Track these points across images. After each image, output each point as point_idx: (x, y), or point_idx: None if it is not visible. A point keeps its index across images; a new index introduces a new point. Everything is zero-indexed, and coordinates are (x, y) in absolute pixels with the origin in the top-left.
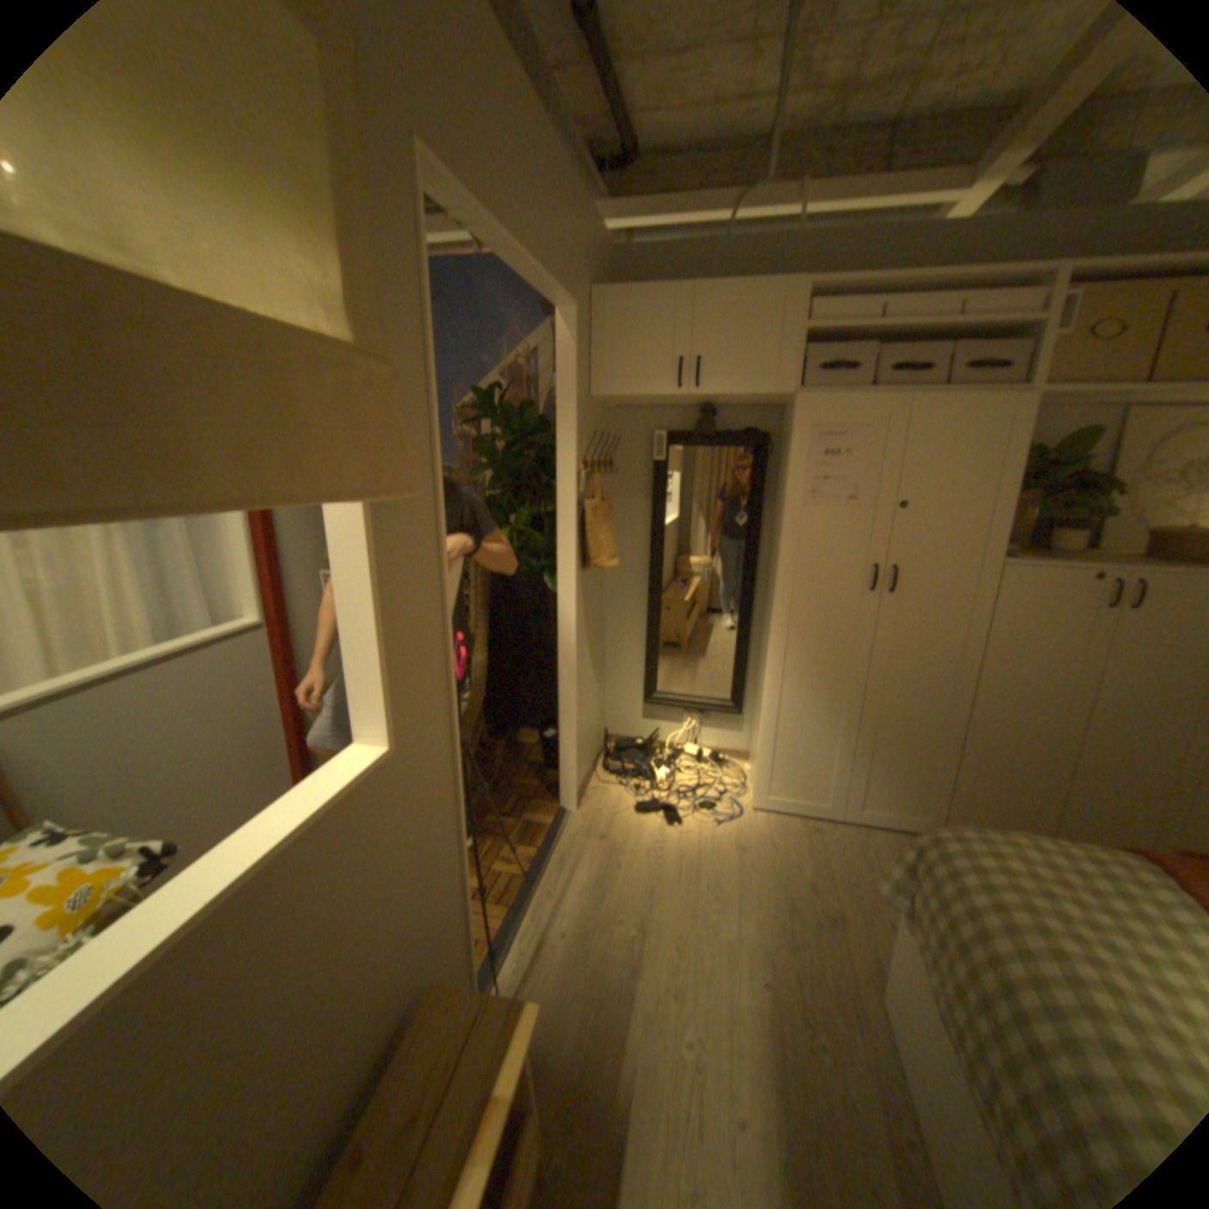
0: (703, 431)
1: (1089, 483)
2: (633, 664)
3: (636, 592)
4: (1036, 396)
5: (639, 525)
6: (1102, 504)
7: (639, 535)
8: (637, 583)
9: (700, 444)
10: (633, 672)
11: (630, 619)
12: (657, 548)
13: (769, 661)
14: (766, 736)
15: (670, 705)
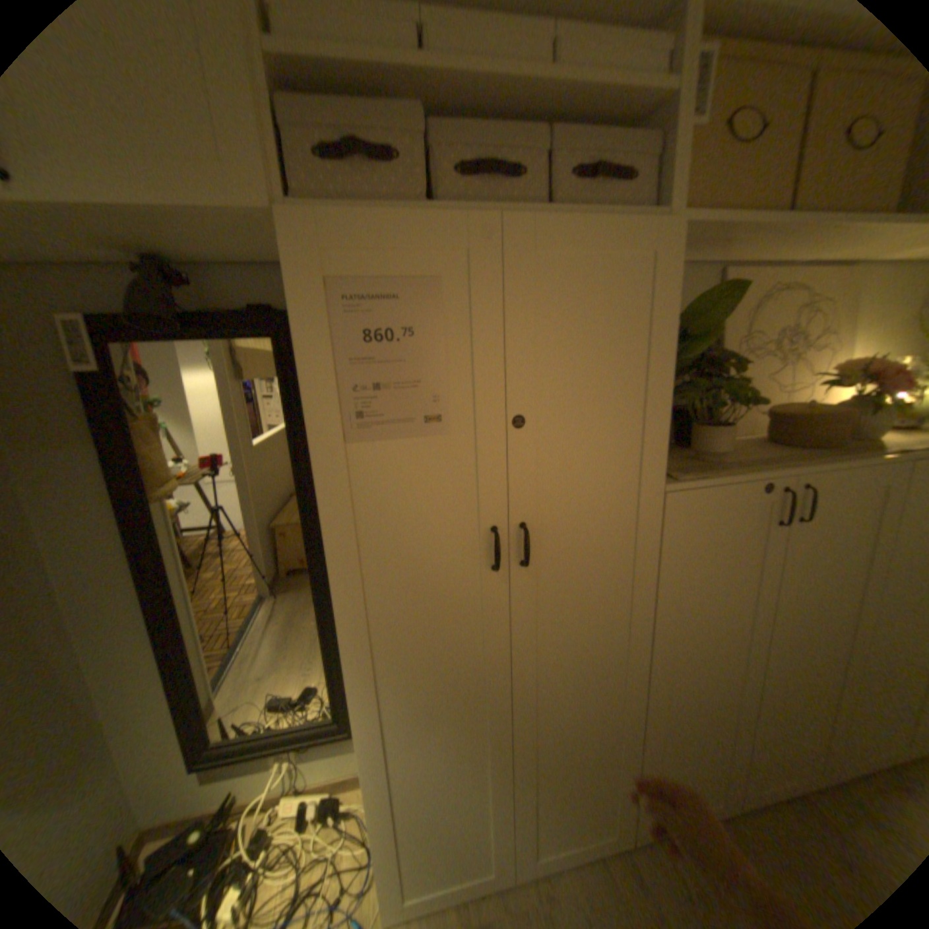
0: (138, 304)
1: (716, 359)
2: (157, 712)
3: (126, 602)
4: (679, 222)
5: (93, 490)
6: (746, 386)
7: (98, 507)
8: (121, 587)
9: (167, 333)
10: (161, 724)
11: (129, 647)
12: (137, 527)
13: (352, 718)
14: (377, 825)
15: (236, 758)
